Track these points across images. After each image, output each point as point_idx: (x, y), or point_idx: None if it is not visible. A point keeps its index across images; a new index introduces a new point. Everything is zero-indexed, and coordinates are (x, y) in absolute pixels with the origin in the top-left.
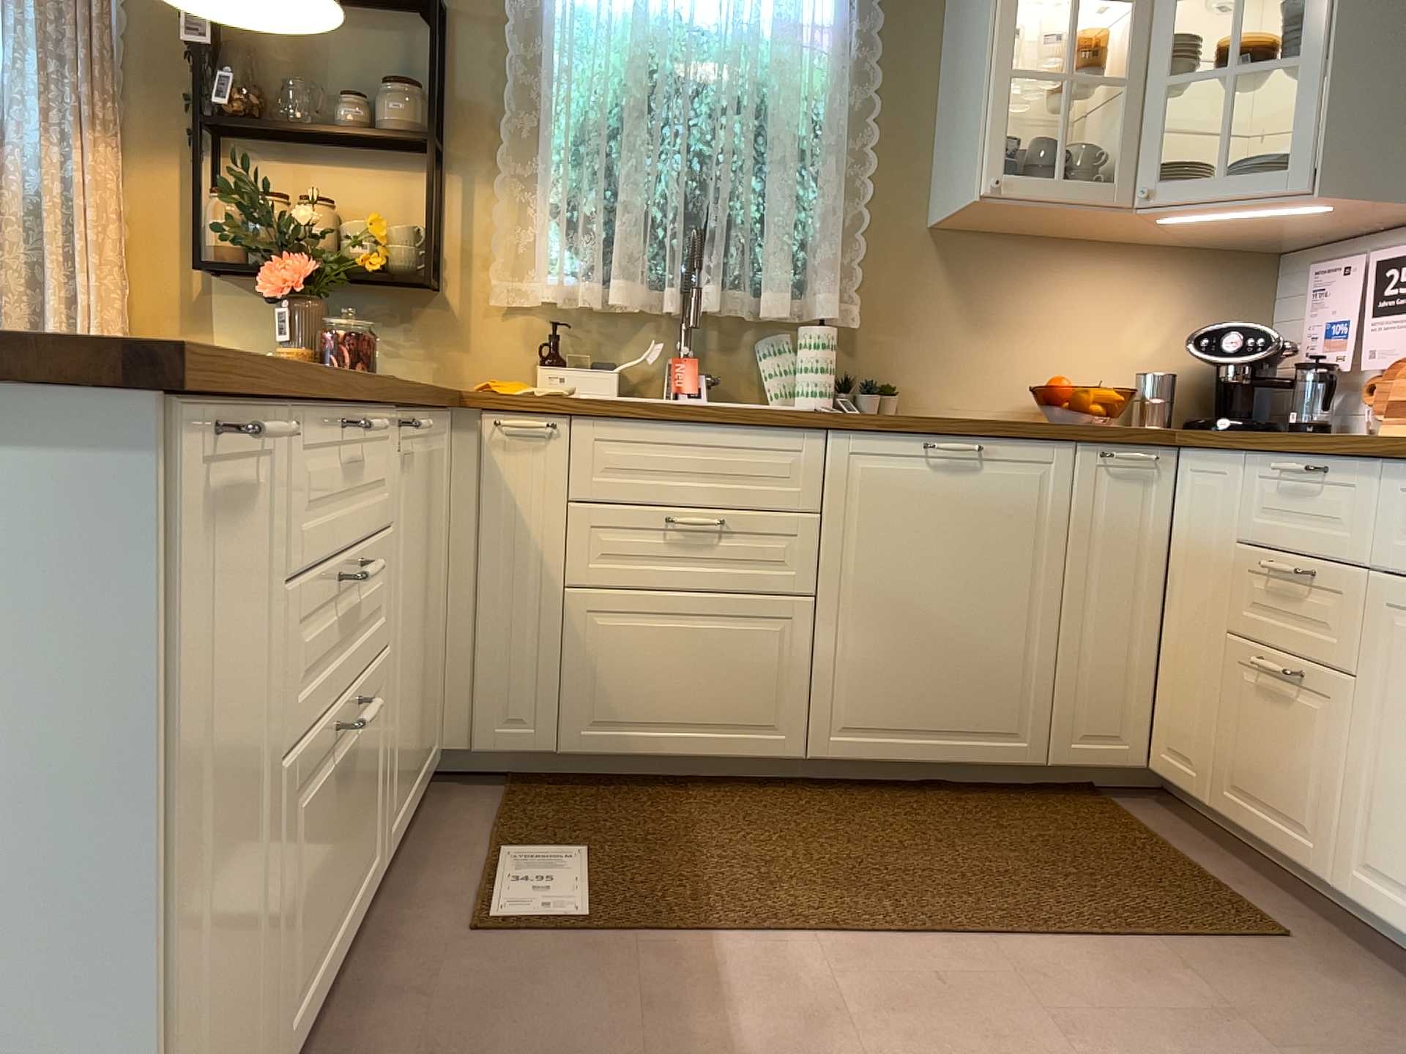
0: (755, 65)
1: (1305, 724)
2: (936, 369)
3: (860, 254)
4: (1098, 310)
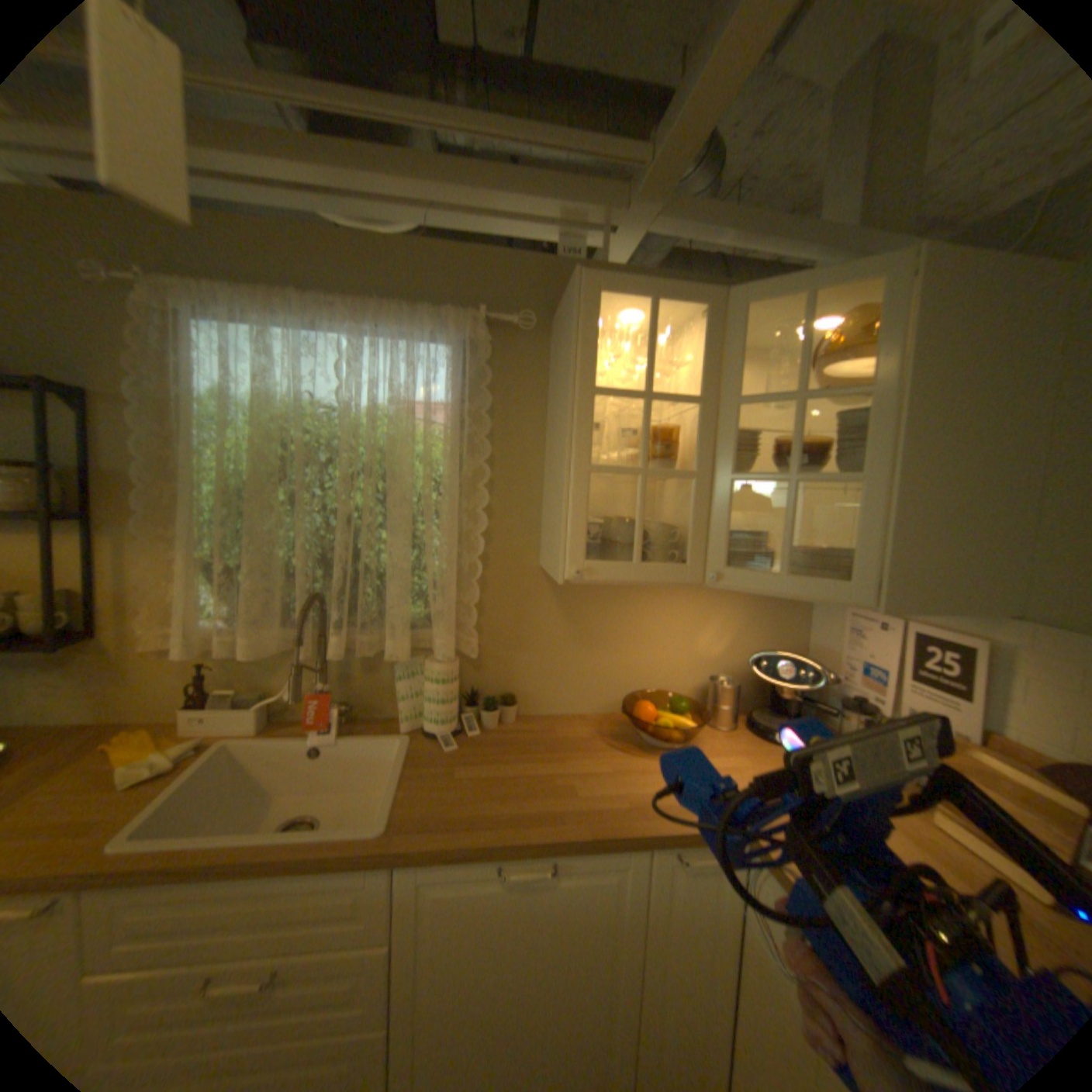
0: (381, 439)
1: None
2: (548, 678)
3: (477, 599)
4: (678, 625)
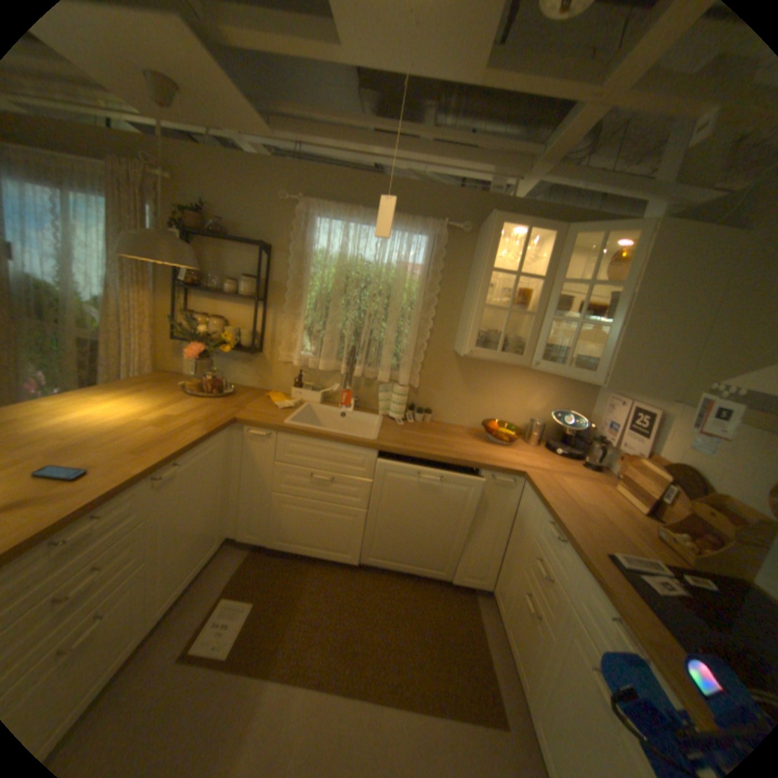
0: (388, 279)
1: (538, 641)
2: (448, 405)
3: (421, 360)
4: (519, 391)
